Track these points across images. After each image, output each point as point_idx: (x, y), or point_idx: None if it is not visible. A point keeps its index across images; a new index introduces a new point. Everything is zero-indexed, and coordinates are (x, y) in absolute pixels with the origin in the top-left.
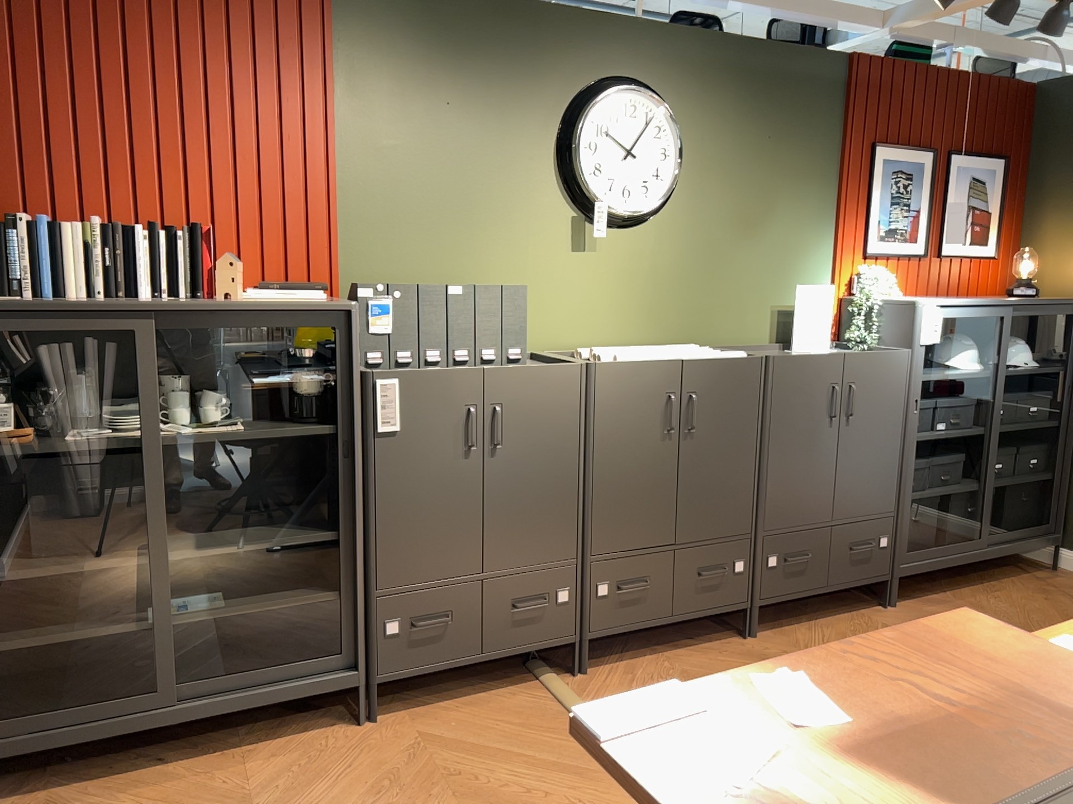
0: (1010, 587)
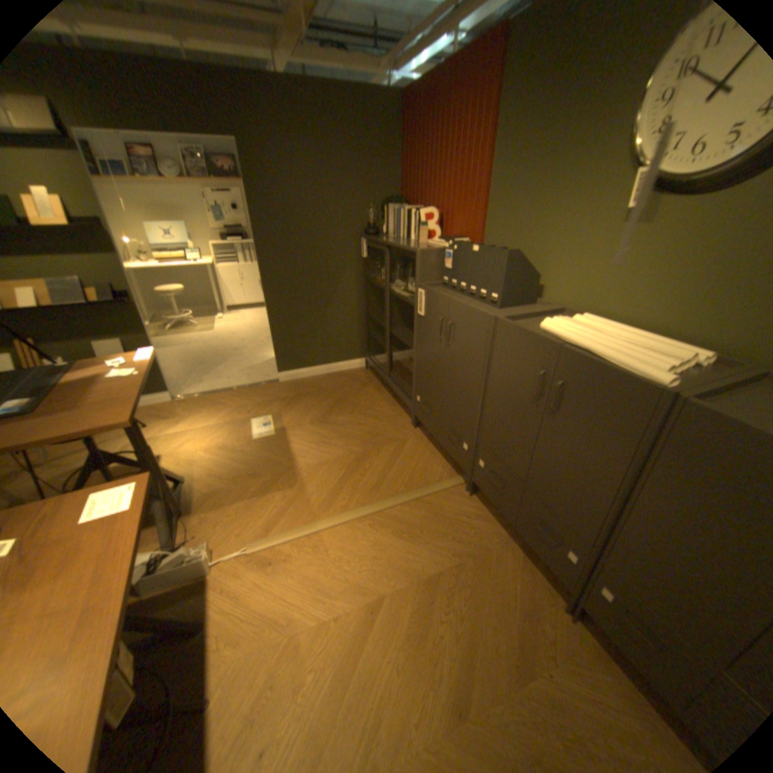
0: None
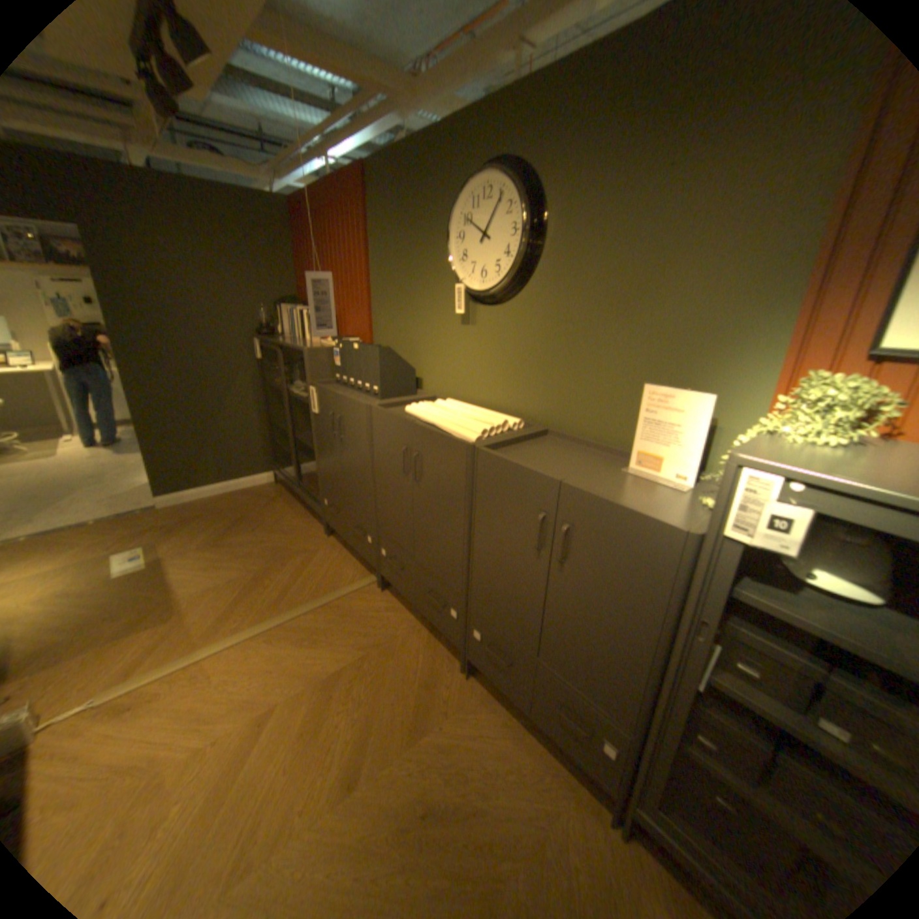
0: None
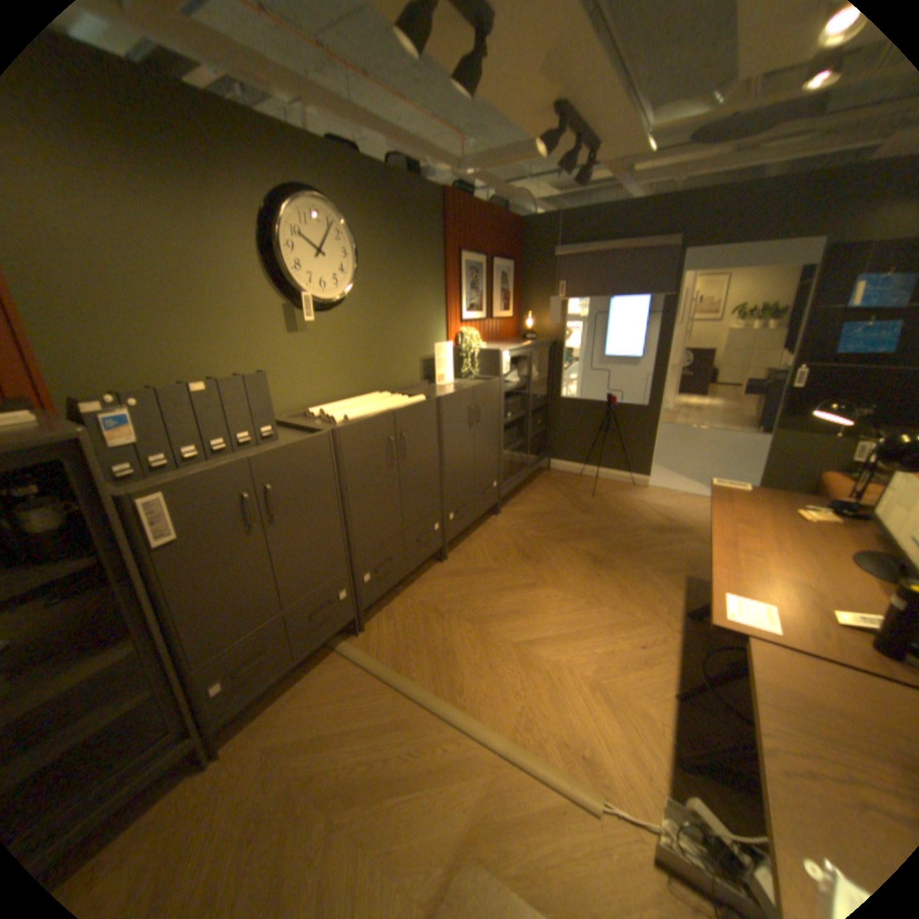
0: (537, 486)
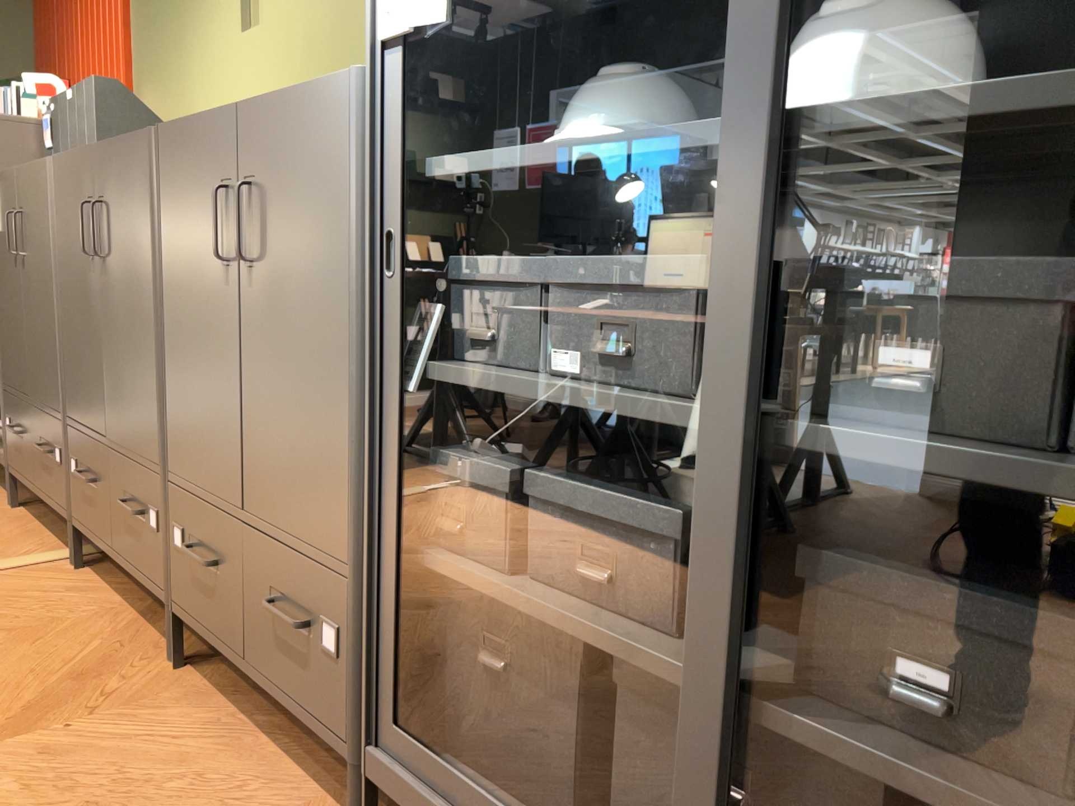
0: None
